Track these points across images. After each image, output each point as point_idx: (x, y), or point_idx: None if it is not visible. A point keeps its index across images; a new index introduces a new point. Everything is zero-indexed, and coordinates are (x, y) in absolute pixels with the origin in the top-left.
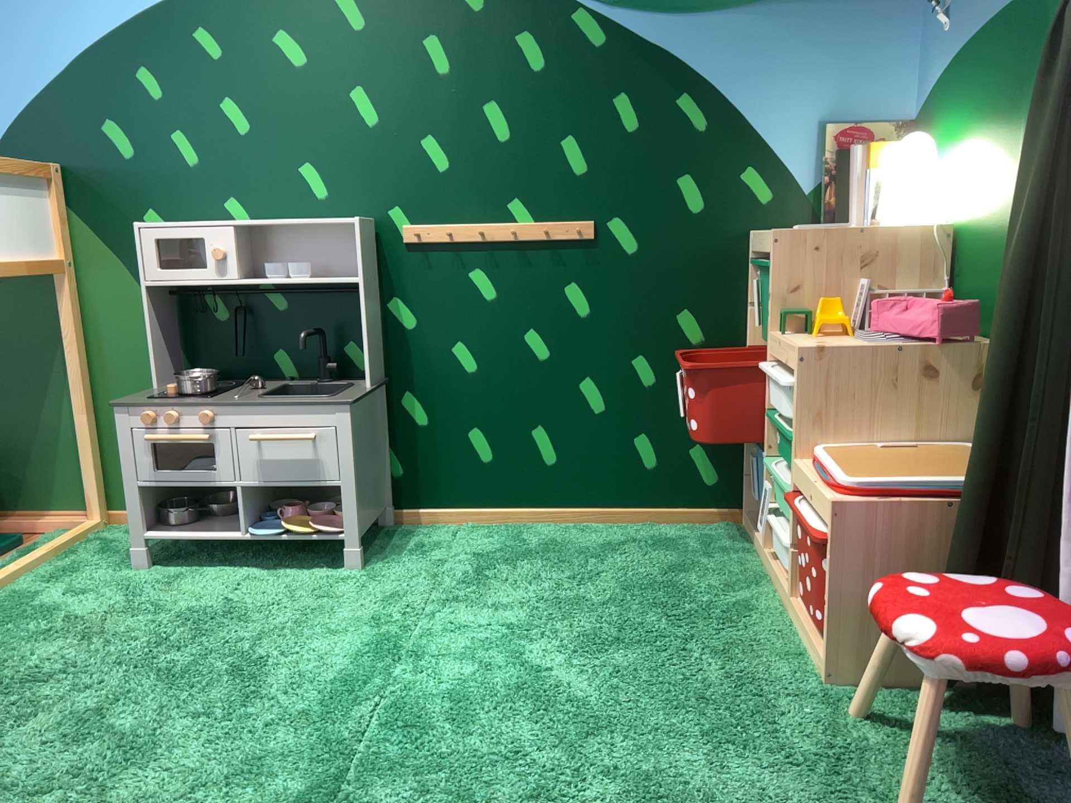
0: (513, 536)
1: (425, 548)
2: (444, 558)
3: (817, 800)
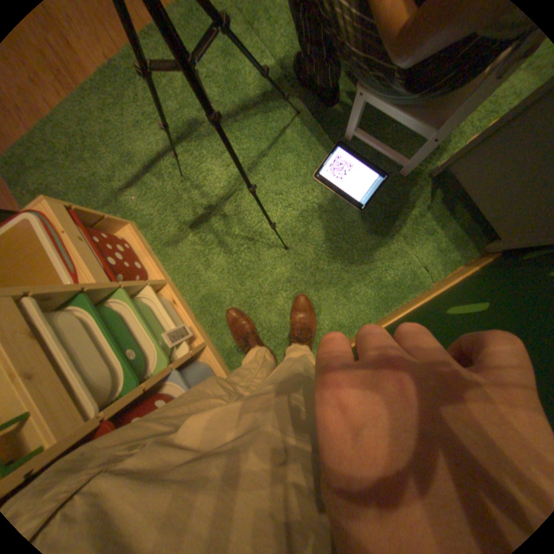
0: (377, 289)
1: (418, 232)
2: (392, 227)
3: (112, 147)
